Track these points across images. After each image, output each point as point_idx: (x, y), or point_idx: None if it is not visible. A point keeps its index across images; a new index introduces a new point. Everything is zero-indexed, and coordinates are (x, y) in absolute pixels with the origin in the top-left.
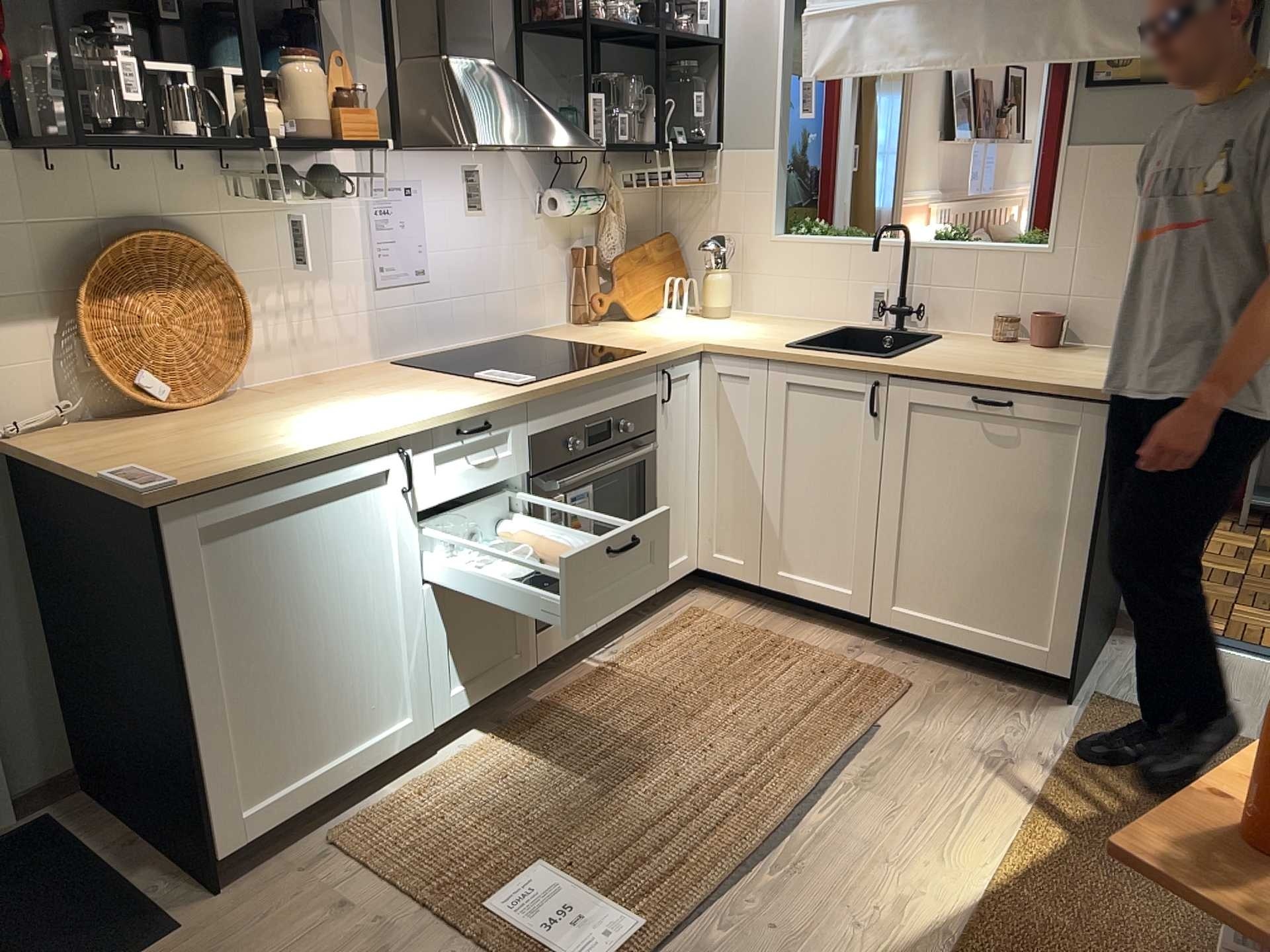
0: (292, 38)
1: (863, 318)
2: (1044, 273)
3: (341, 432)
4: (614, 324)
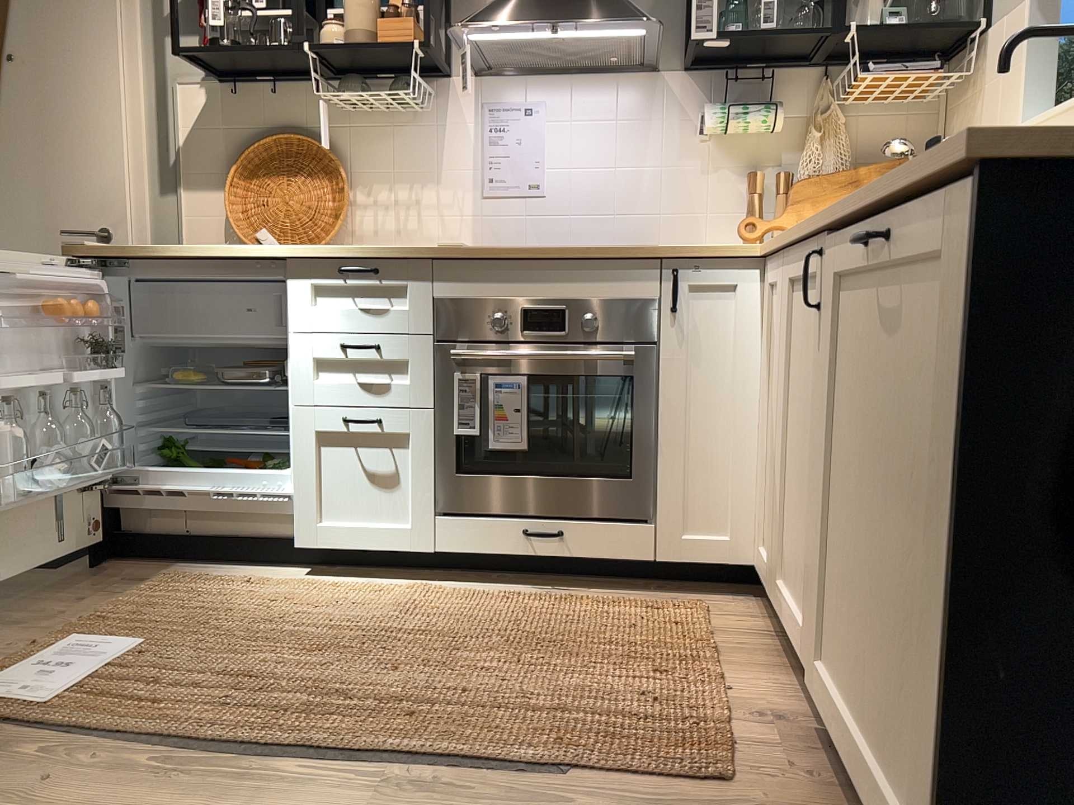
0: None
1: None
2: None
3: (237, 248)
4: None
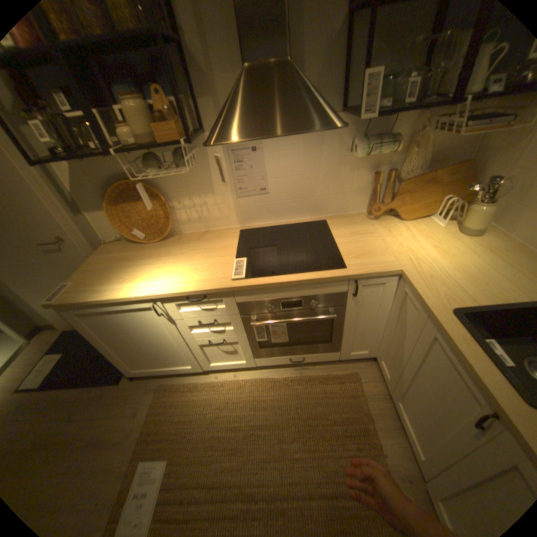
0: (155, 75)
1: None
2: None
3: (131, 289)
4: (386, 221)
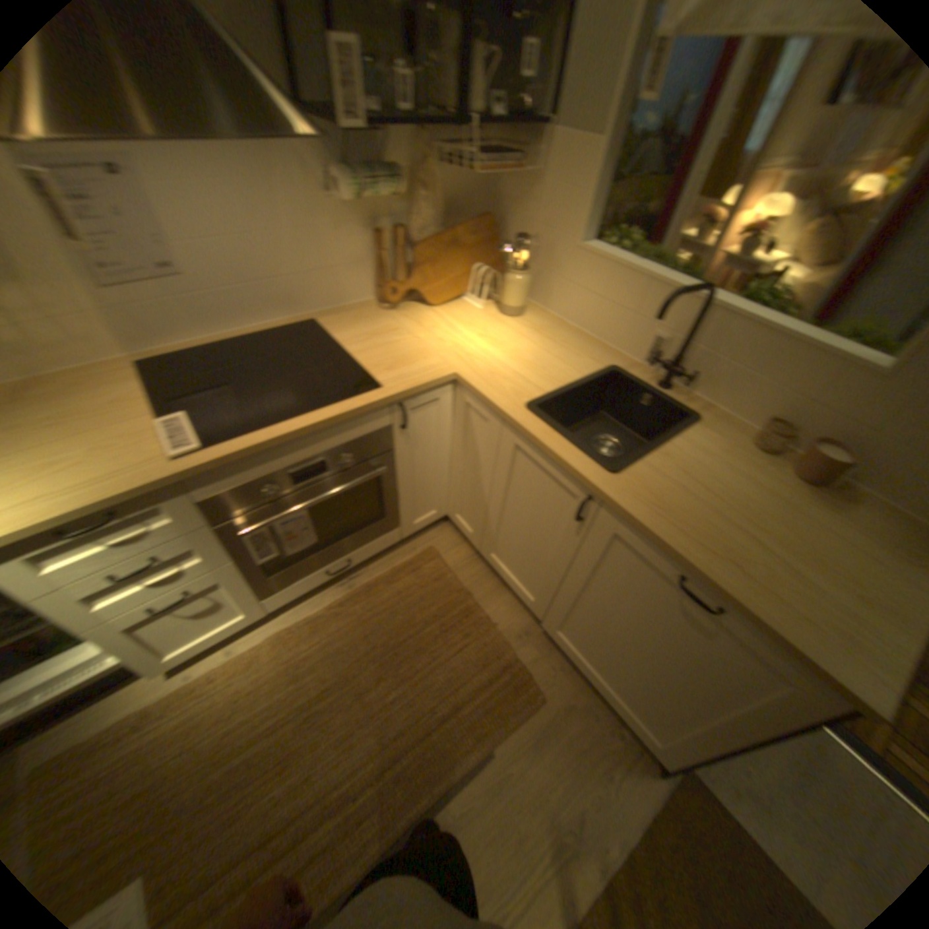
0: None
1: (635, 356)
2: (856, 396)
3: None
4: (412, 310)
